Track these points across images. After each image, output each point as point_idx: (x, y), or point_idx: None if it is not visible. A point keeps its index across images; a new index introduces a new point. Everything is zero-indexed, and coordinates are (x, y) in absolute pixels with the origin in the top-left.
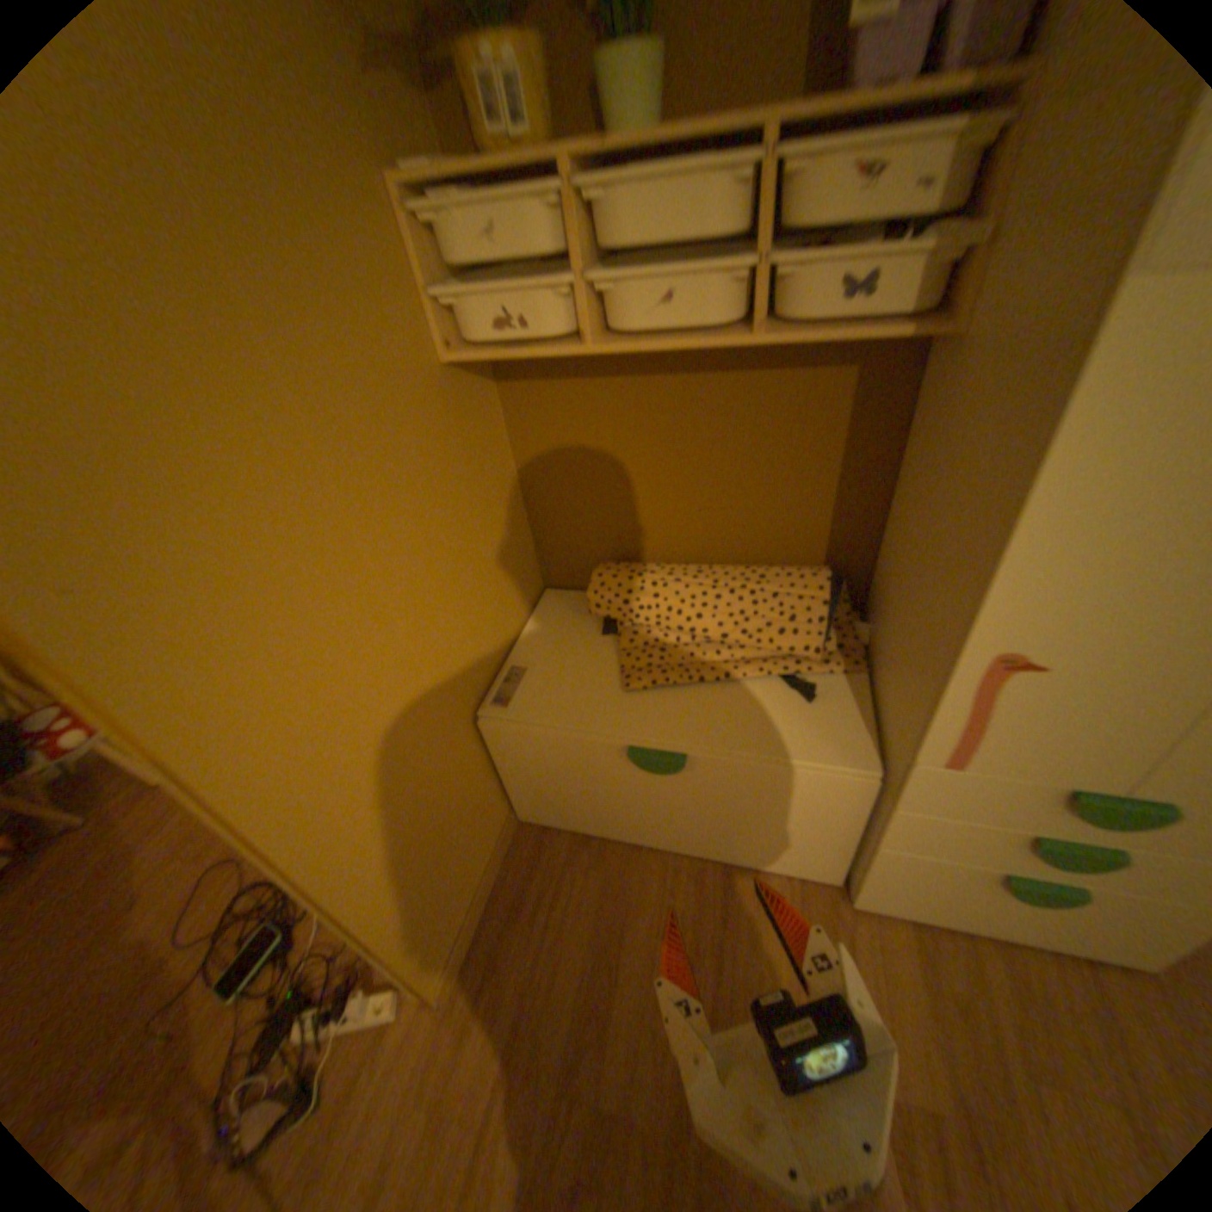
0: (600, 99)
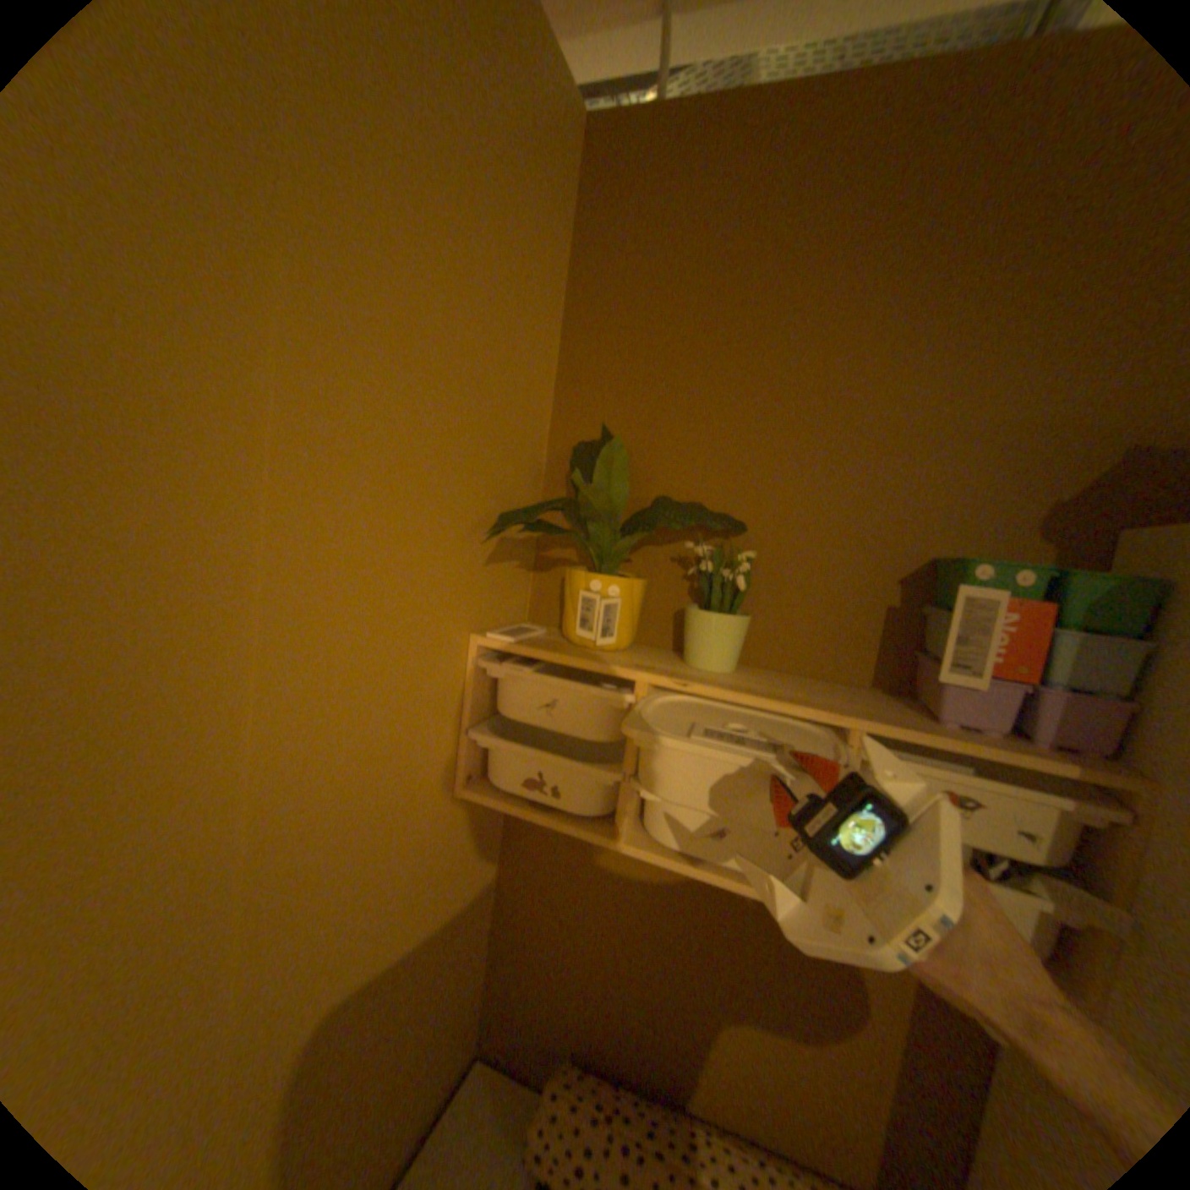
0: (688, 634)
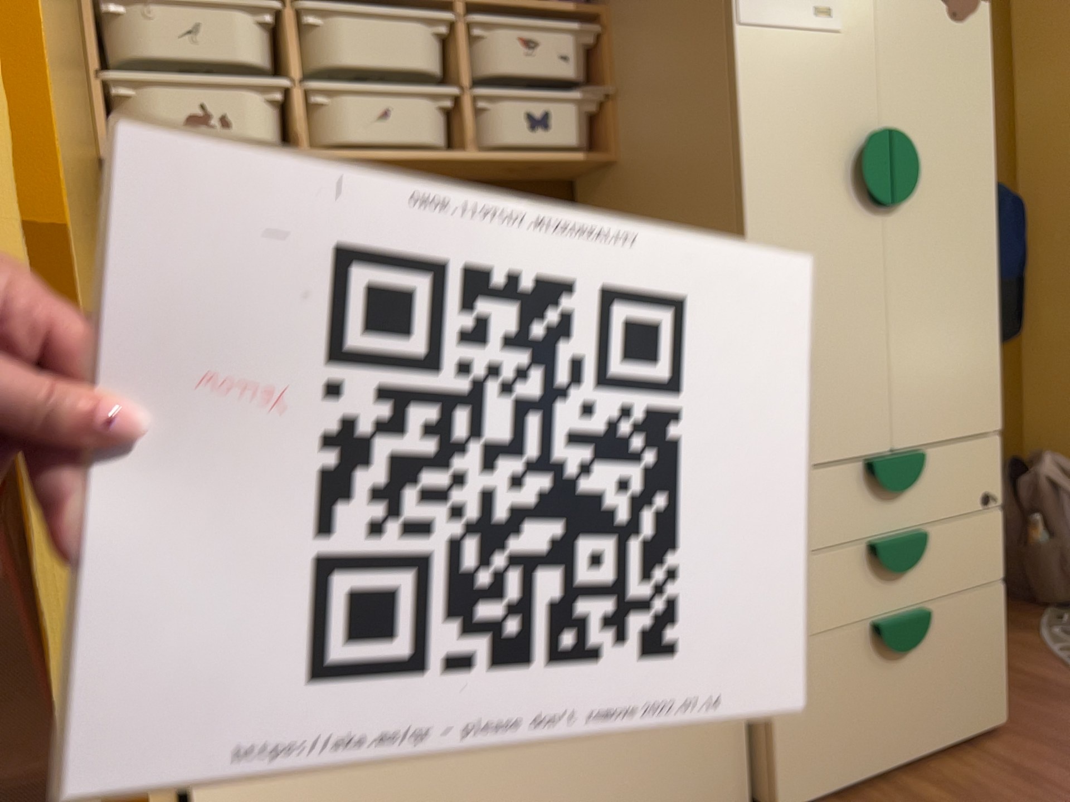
0: None
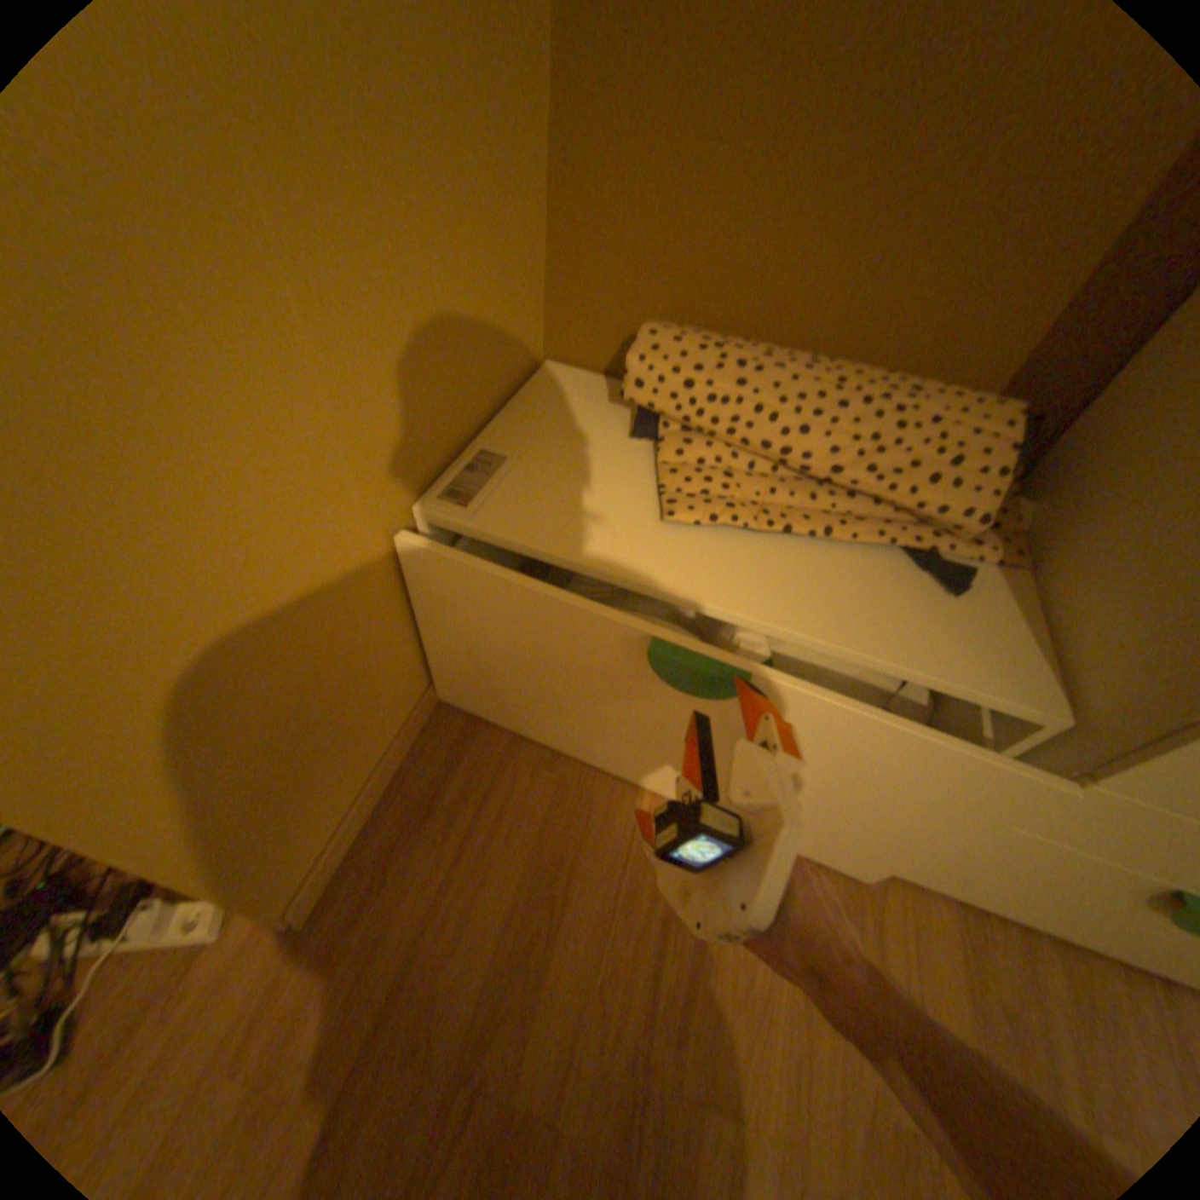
0: None
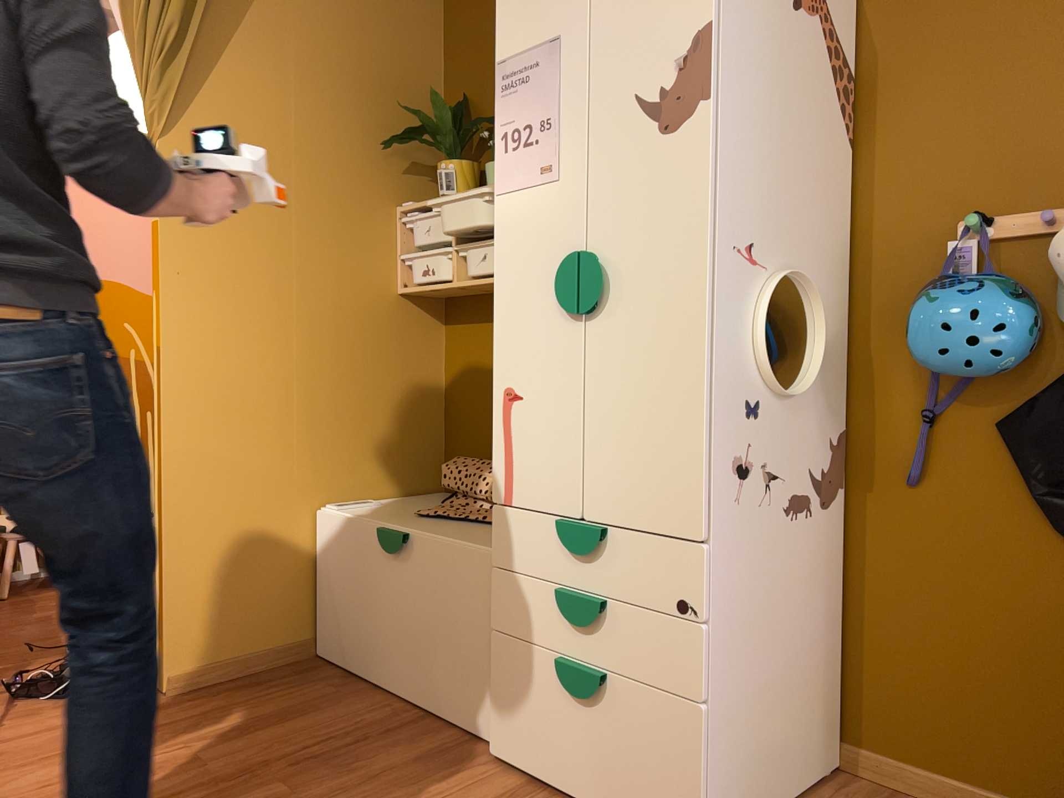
0: (487, 182)
